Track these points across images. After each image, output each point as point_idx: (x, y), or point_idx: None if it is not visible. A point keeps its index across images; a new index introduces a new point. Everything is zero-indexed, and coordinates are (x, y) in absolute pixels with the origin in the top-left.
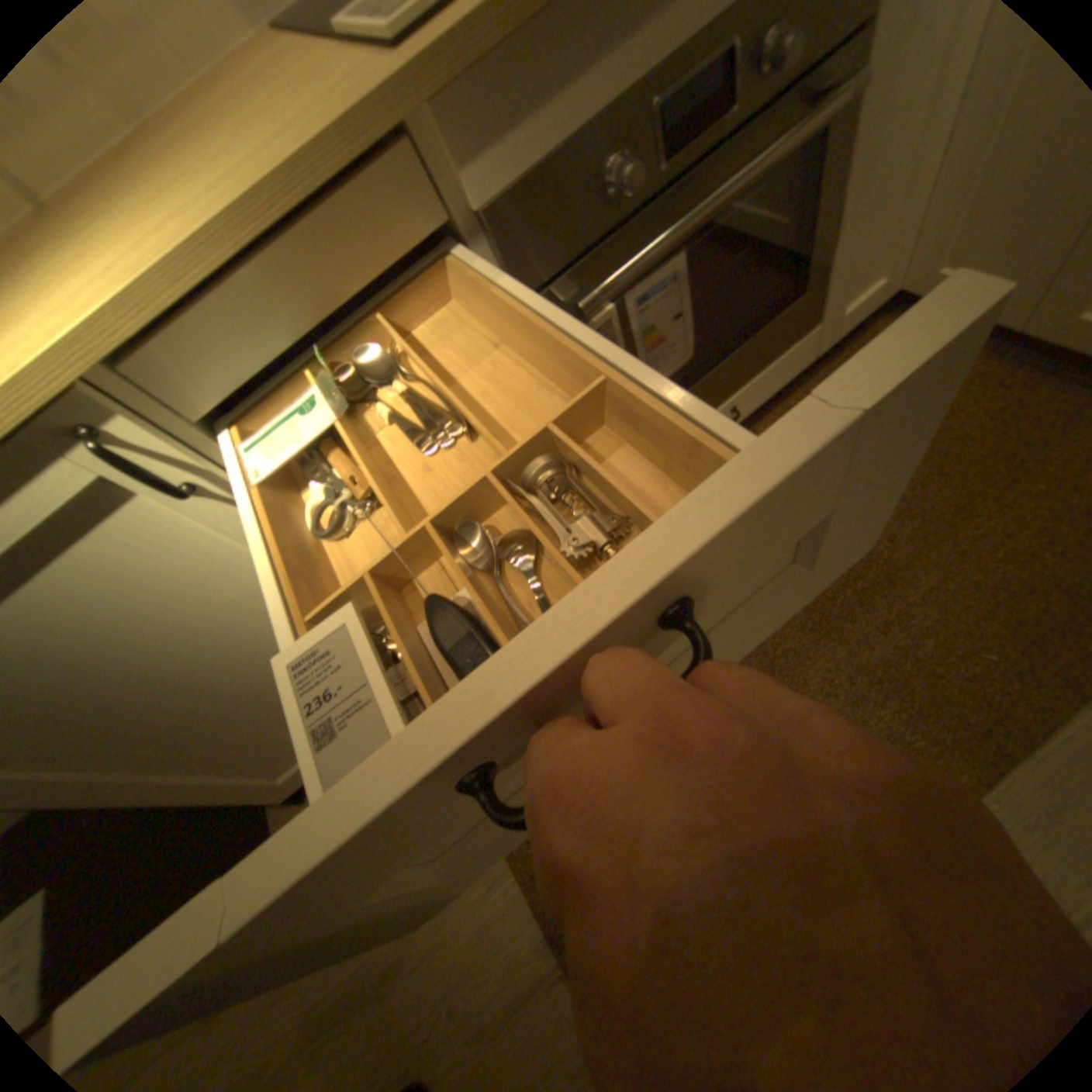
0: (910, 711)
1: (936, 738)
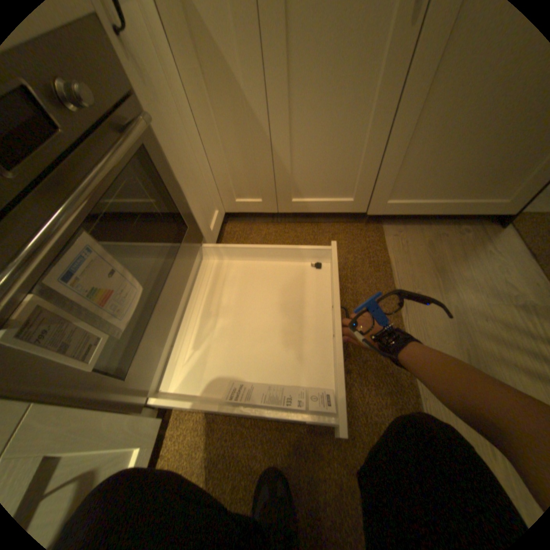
0: (374, 385)
1: (392, 389)
